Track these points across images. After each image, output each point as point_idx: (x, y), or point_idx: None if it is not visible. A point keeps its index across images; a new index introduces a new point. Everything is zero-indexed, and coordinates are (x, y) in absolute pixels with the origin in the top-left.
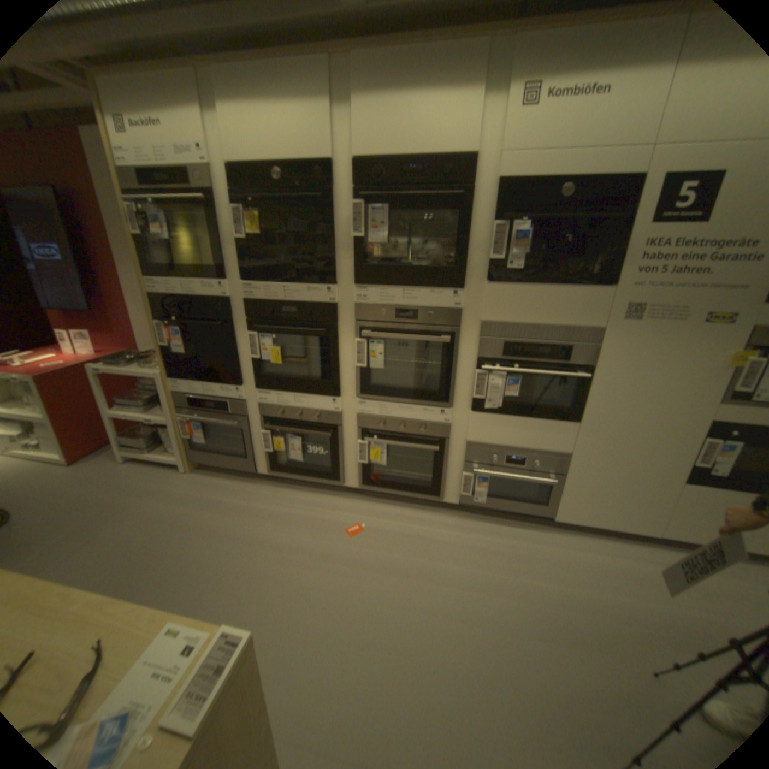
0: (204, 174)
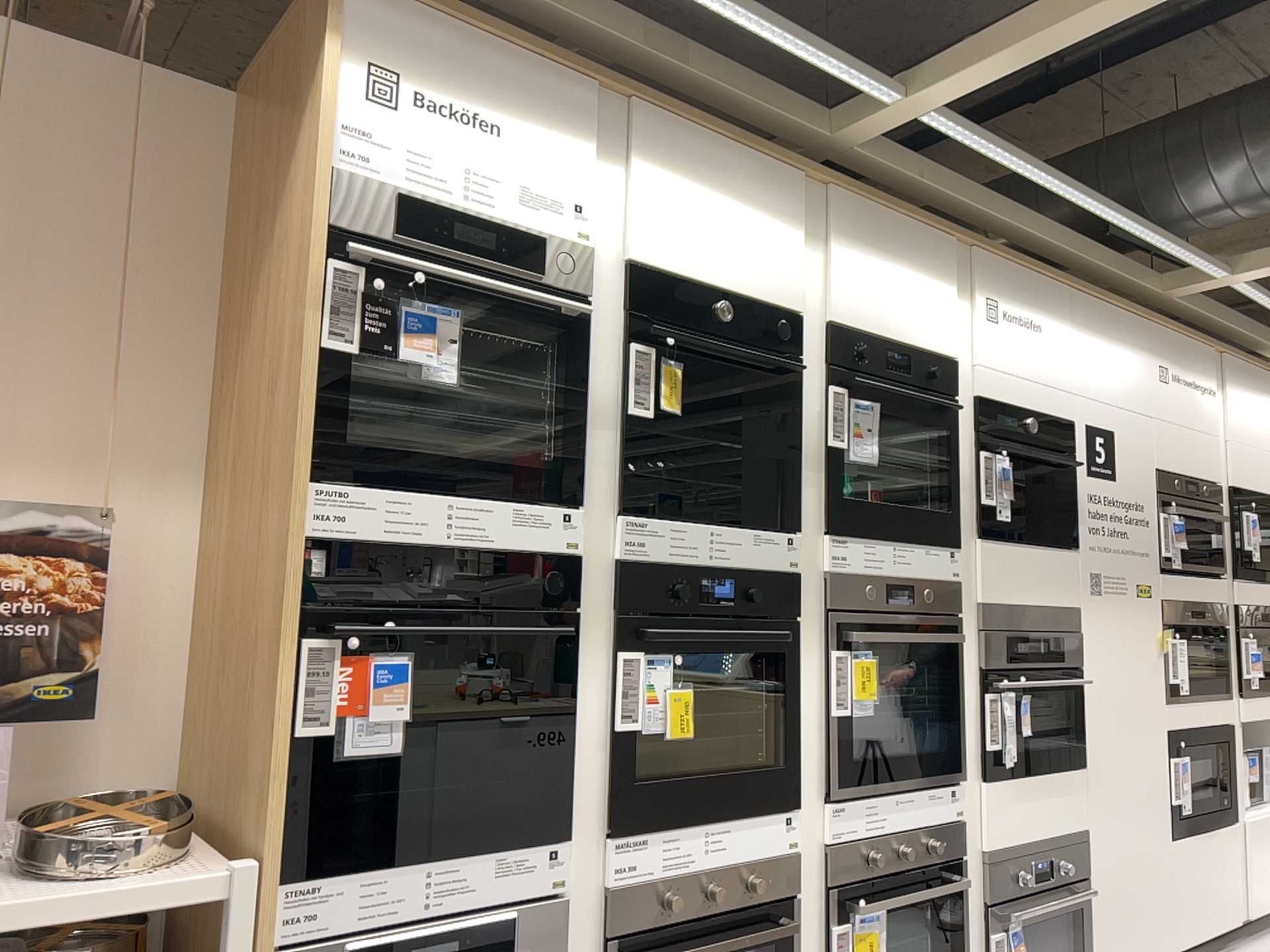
0: (589, 273)
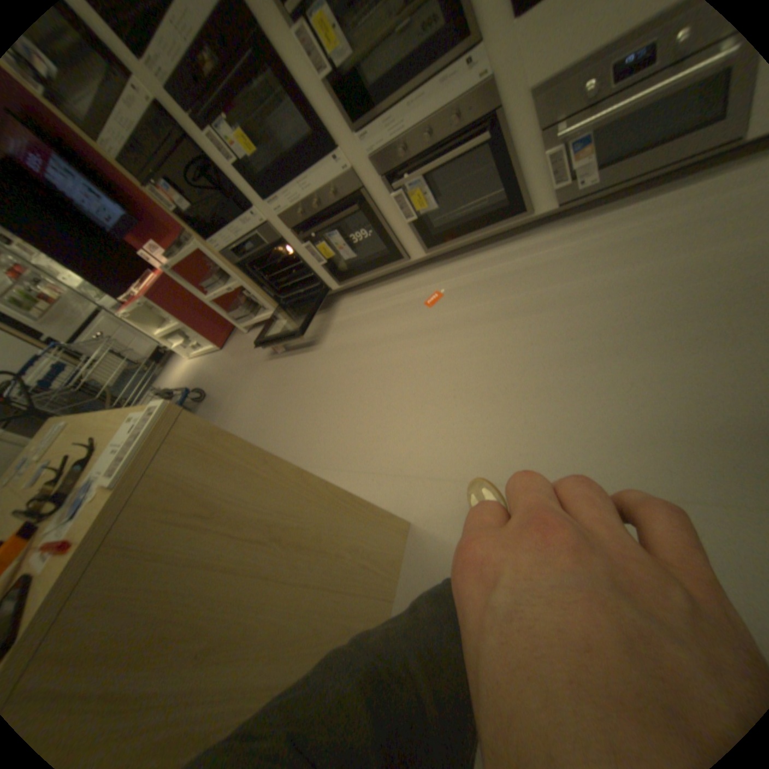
0: None
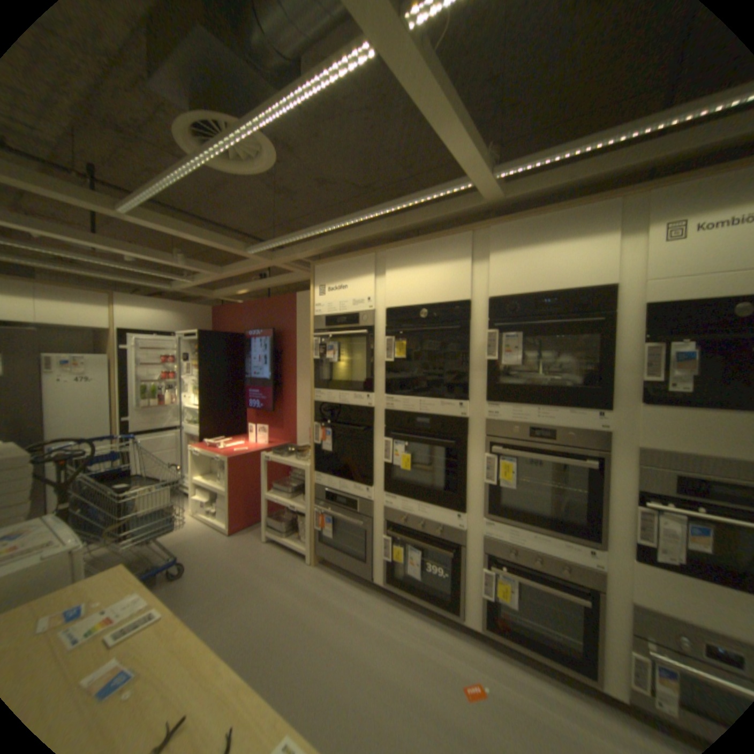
0: (370, 317)
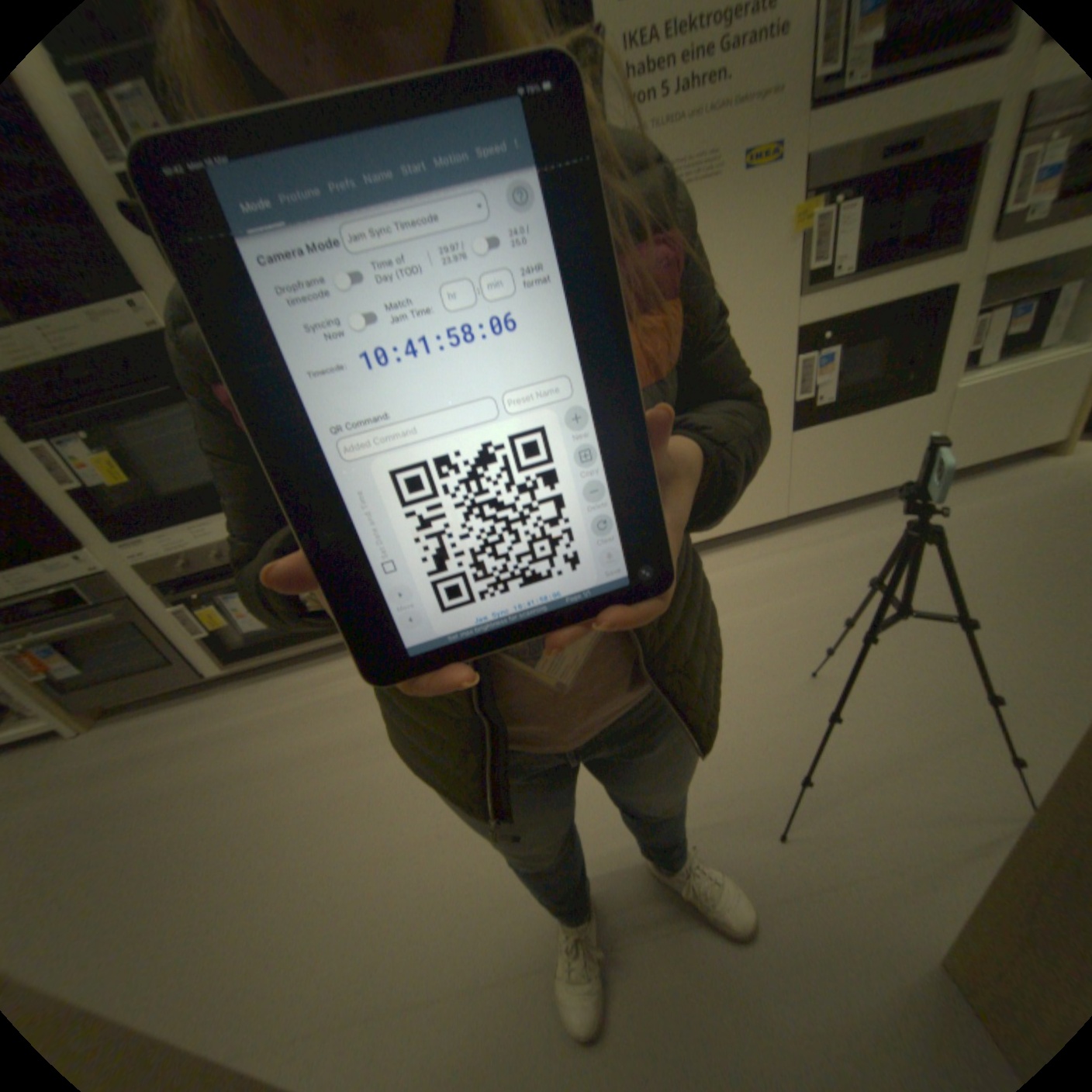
0: None
